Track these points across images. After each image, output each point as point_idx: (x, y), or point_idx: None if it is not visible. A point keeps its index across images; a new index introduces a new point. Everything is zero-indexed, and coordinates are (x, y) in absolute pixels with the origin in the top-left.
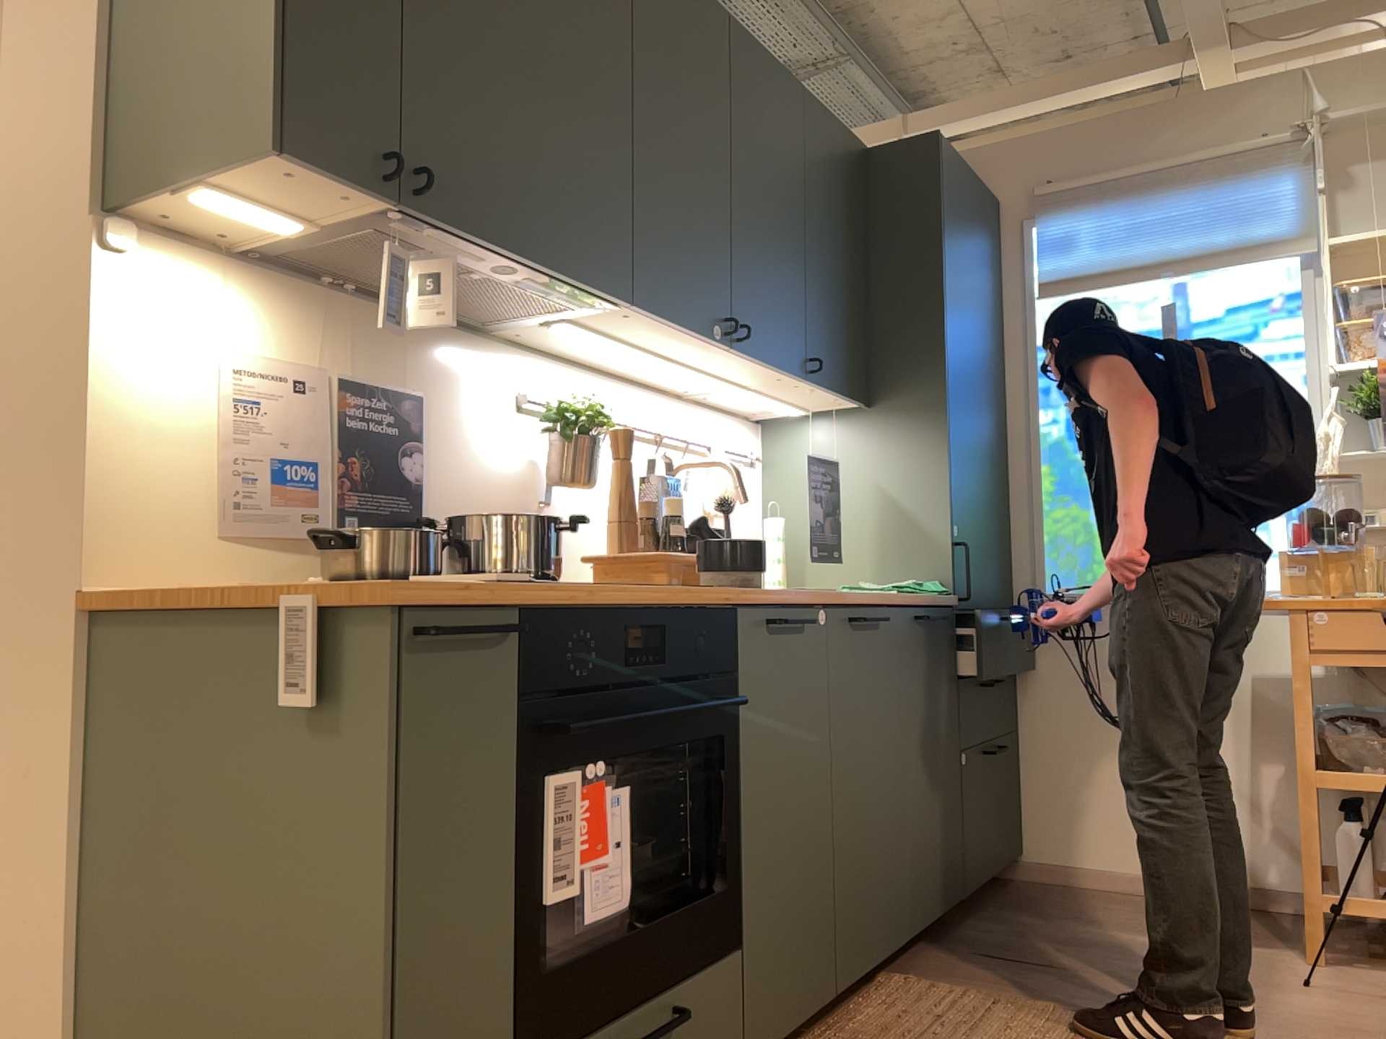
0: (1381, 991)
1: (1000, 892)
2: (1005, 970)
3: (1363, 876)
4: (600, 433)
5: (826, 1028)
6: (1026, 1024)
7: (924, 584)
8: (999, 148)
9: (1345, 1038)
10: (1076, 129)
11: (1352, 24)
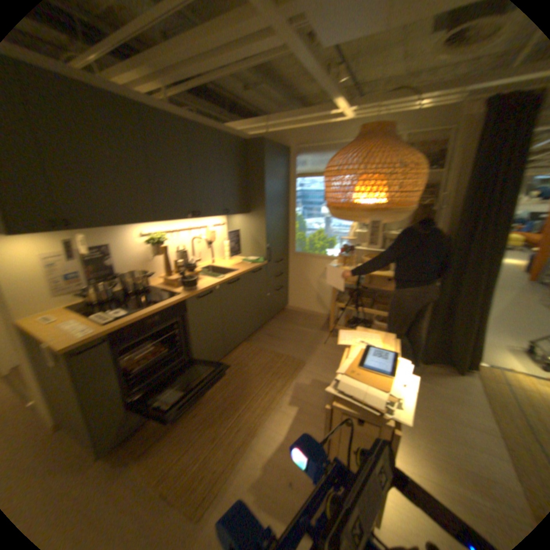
0: (336, 346)
1: (279, 314)
2: (267, 340)
3: (341, 322)
4: (163, 241)
5: (223, 360)
6: (262, 358)
7: (257, 259)
8: (289, 131)
9: (321, 360)
10: (308, 128)
11: (378, 107)
